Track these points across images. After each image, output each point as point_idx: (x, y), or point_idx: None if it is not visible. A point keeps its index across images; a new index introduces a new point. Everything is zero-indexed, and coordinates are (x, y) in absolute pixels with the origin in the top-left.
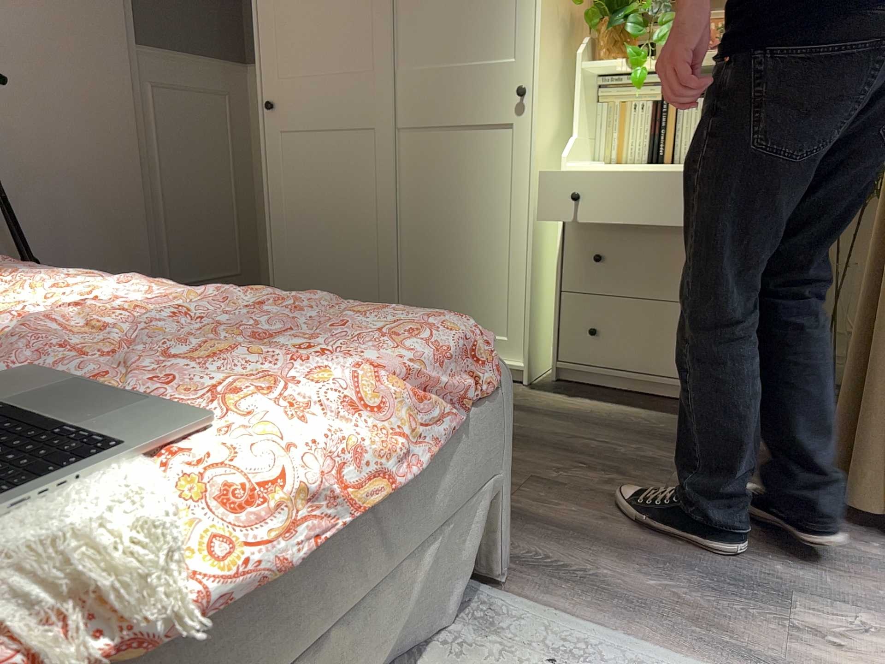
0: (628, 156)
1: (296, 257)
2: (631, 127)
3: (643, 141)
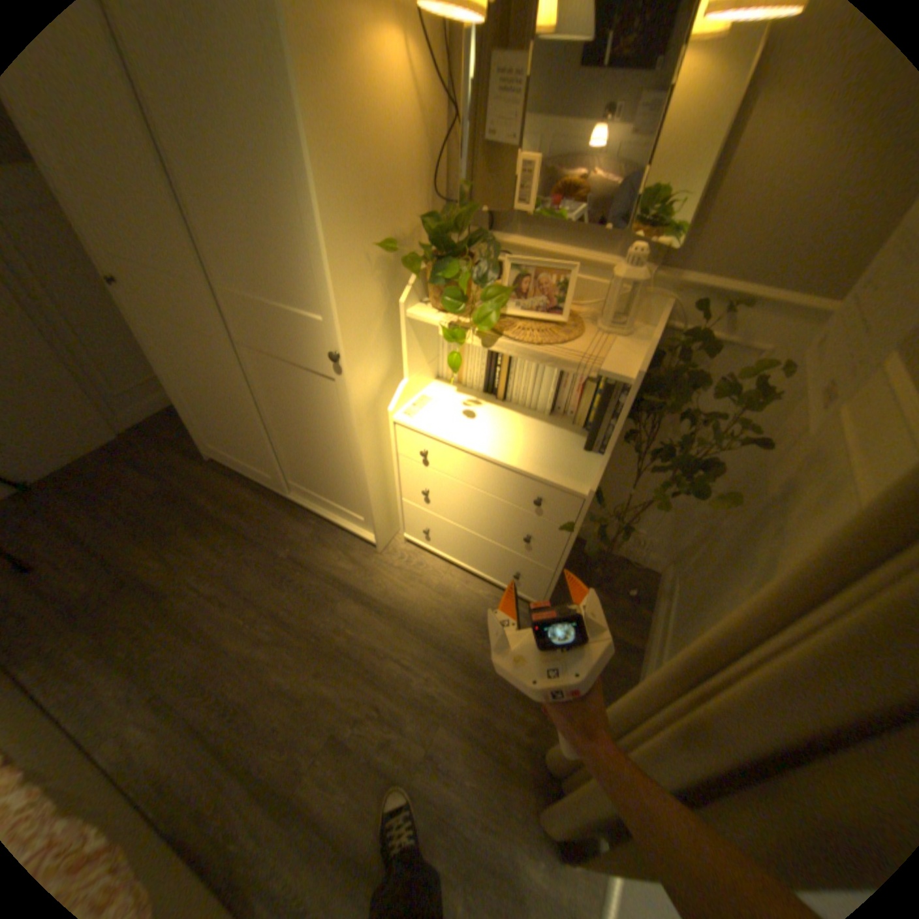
0: (468, 381)
1: (196, 412)
2: (469, 356)
3: (480, 372)
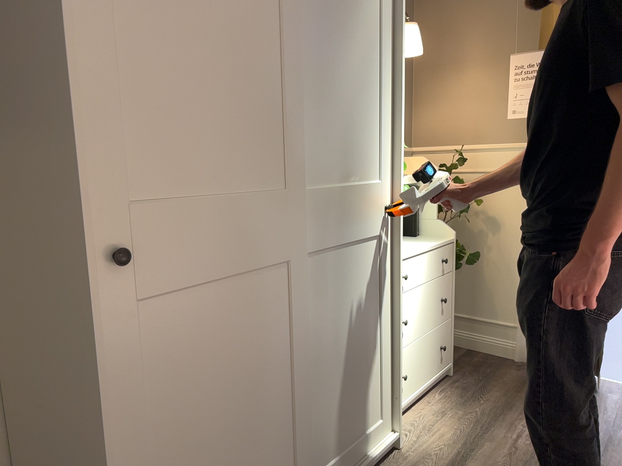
0: None
1: None
2: None
3: None
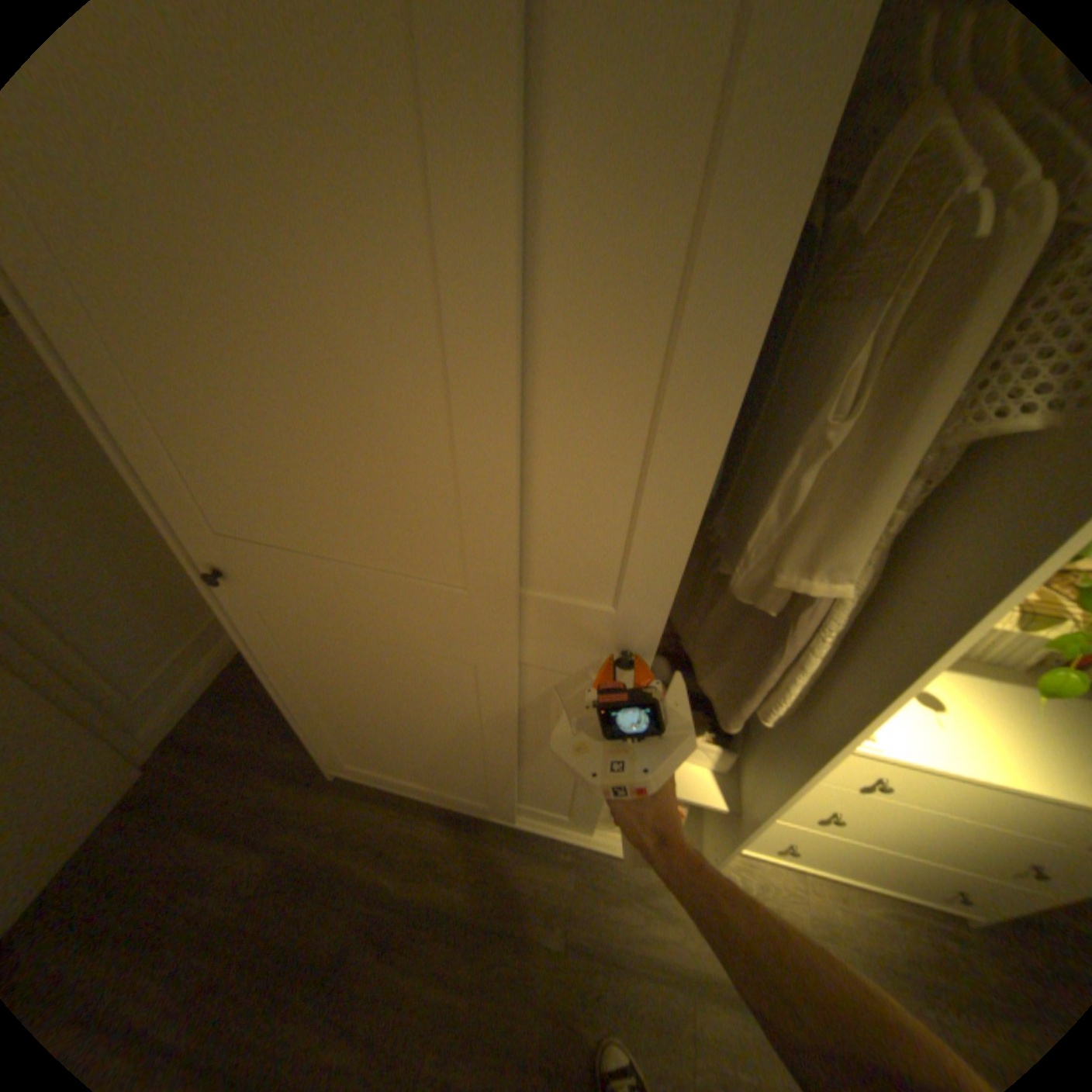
0: None
1: (337, 734)
2: None
3: None
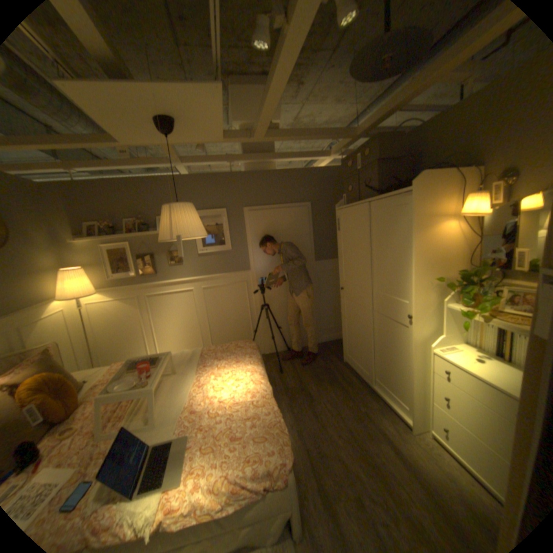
0: (485, 347)
1: (348, 338)
2: (486, 334)
3: (493, 343)
